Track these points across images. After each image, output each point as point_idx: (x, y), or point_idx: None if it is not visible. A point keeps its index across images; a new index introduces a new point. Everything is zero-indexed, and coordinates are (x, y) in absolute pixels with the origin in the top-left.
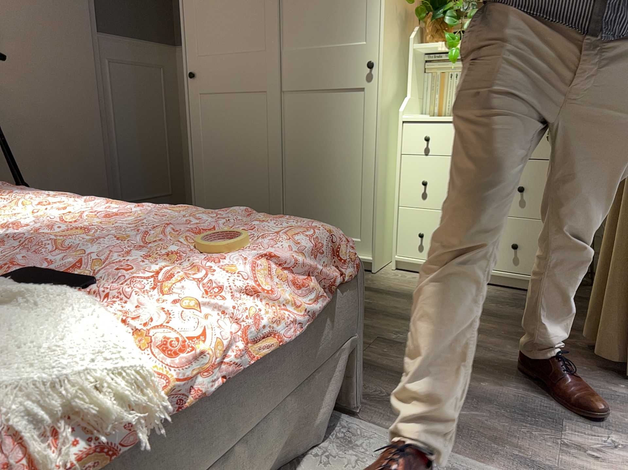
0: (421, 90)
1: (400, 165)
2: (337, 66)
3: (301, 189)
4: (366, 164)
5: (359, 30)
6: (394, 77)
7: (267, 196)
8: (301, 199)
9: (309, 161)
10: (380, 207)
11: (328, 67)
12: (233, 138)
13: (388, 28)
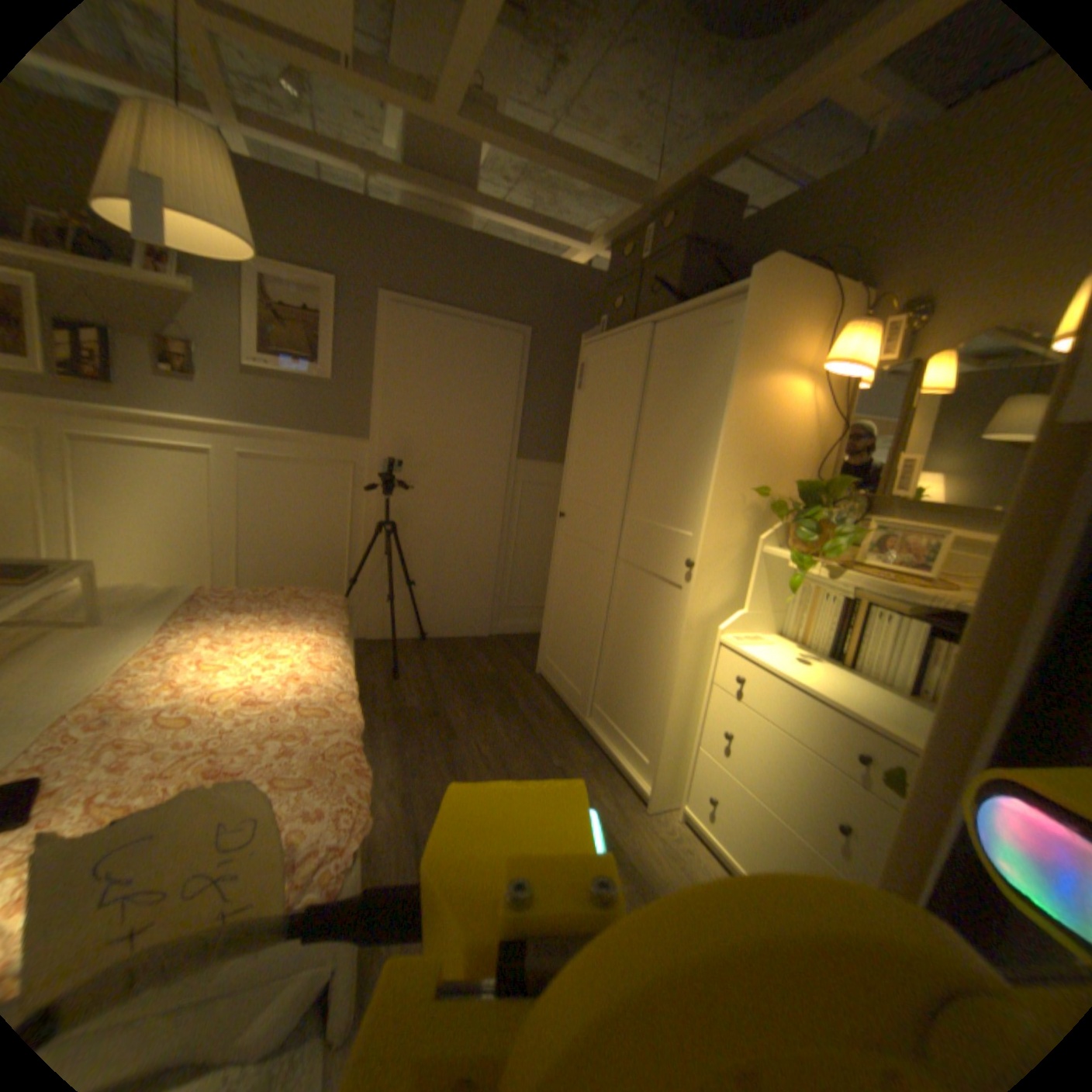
0: (783, 600)
1: (709, 694)
2: (664, 550)
3: (613, 668)
4: (668, 676)
5: (690, 517)
6: (731, 581)
7: (586, 659)
8: (611, 678)
9: (624, 641)
10: (670, 736)
11: (656, 547)
12: (575, 587)
13: (720, 524)
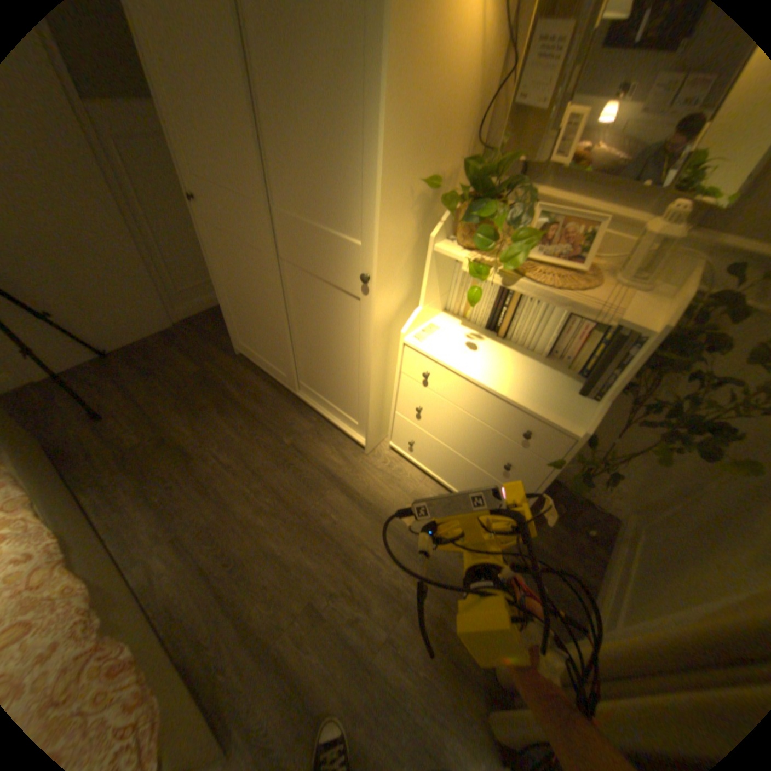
0: (447, 283)
1: (398, 380)
2: (332, 258)
3: (309, 358)
4: (361, 371)
5: (355, 222)
6: (404, 283)
7: (280, 351)
8: (309, 366)
9: (313, 339)
10: (373, 412)
11: (322, 253)
12: (244, 284)
13: (391, 233)
